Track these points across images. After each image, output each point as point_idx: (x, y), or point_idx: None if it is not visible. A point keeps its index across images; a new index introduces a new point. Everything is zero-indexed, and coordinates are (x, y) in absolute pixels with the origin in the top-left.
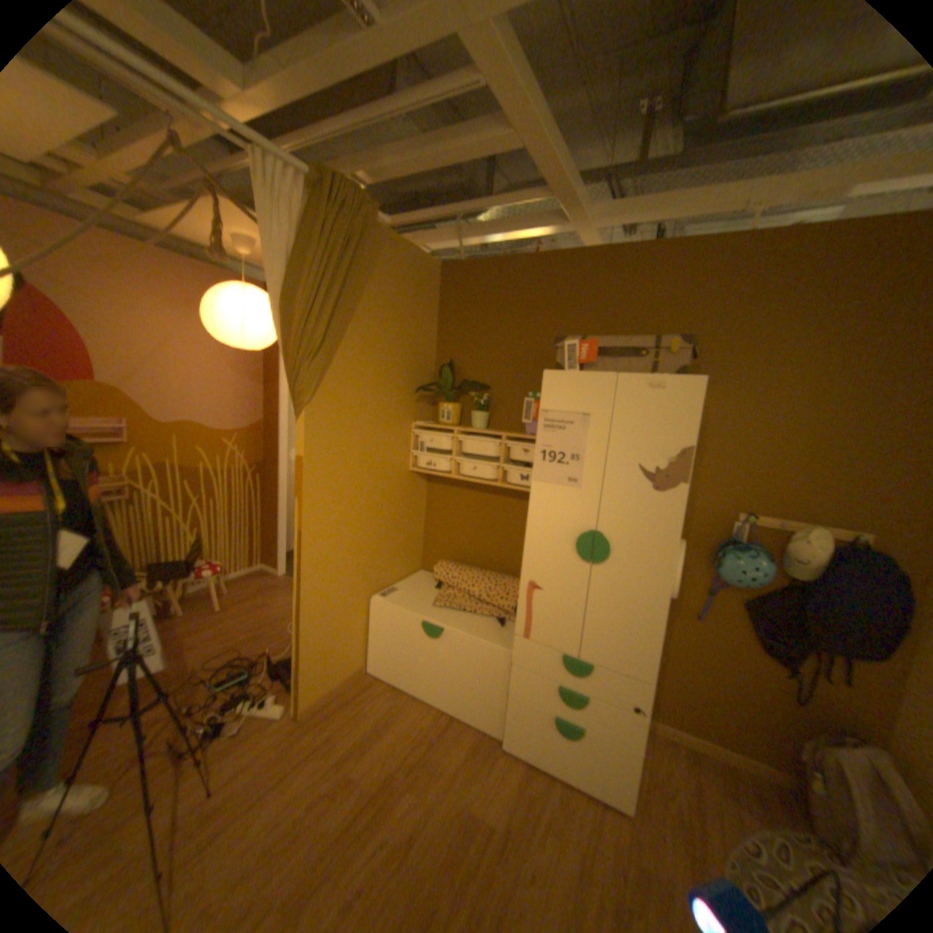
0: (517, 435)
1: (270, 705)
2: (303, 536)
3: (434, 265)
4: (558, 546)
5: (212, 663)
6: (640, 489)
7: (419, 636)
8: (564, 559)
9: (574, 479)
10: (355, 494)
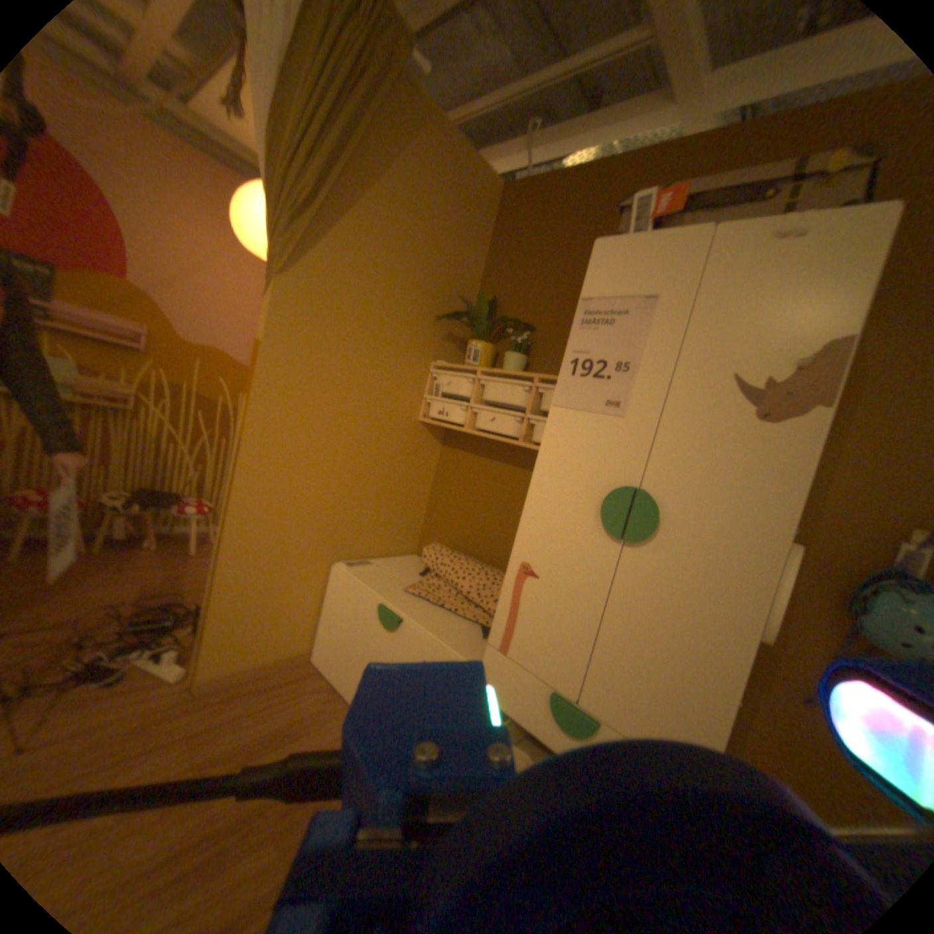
0: (554, 376)
1: (172, 664)
2: (242, 443)
3: (495, 179)
4: (574, 510)
5: (146, 600)
6: (731, 417)
7: (372, 623)
8: (580, 532)
9: (616, 401)
10: (332, 419)
